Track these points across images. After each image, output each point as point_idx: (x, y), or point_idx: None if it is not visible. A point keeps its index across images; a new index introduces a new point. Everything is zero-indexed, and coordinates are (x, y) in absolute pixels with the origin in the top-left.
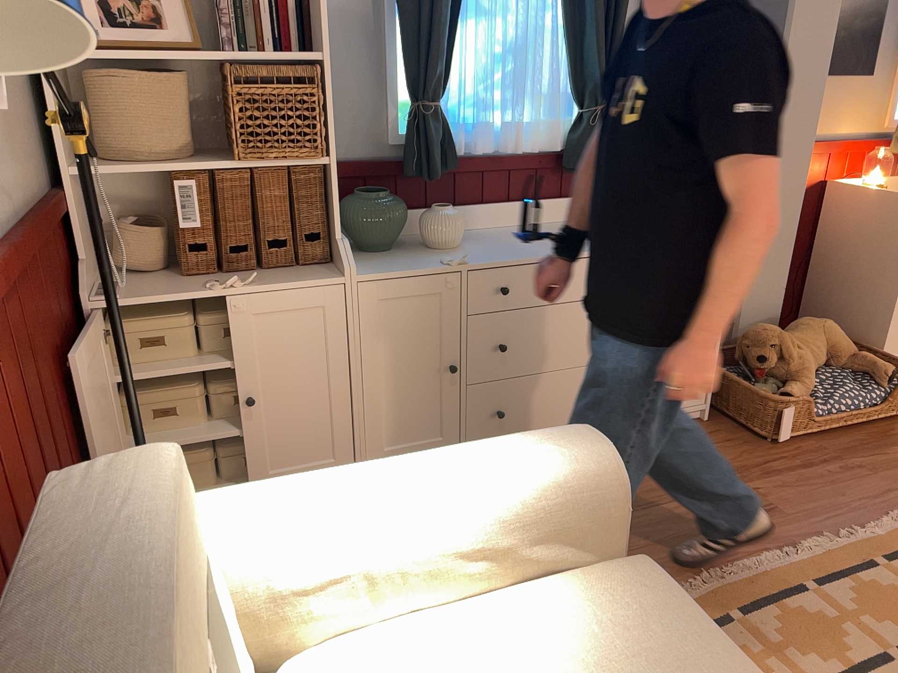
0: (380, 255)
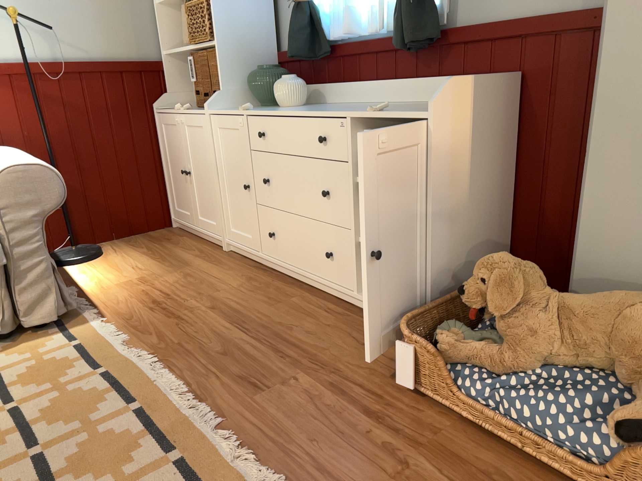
0: (254, 108)
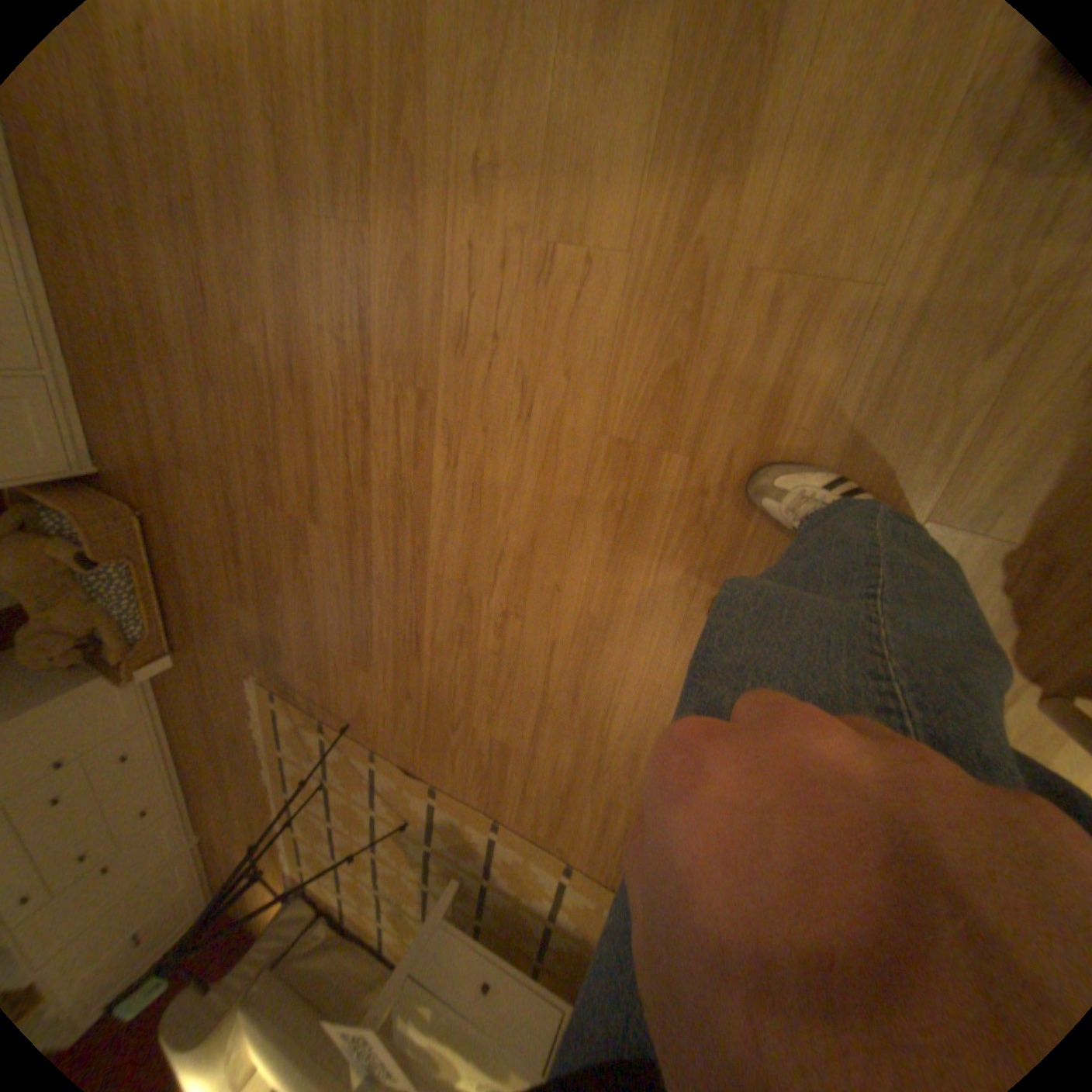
0: None
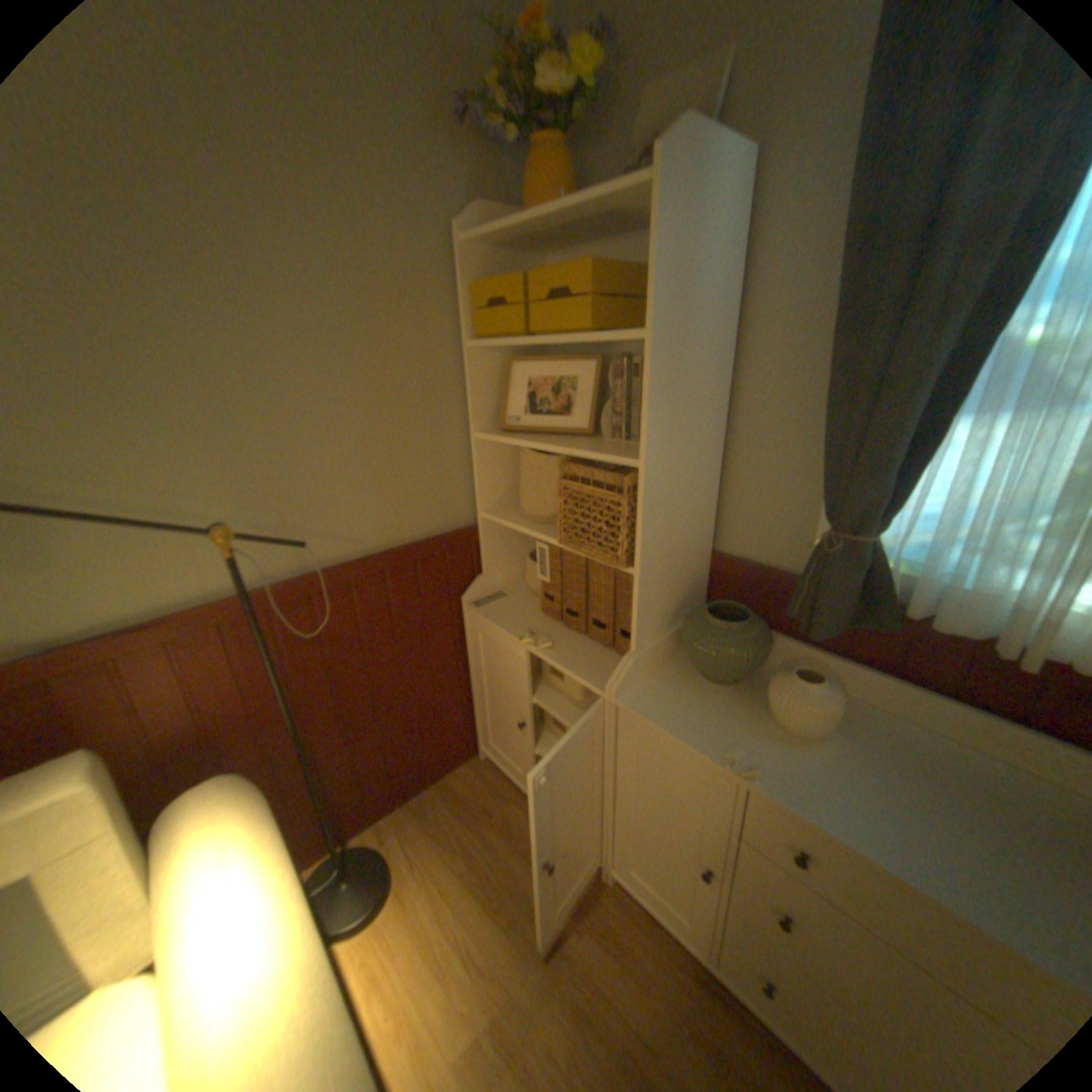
0: (701, 688)
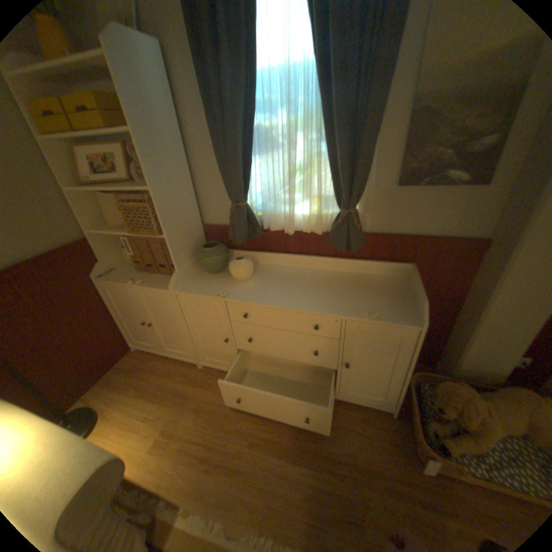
0: (208, 277)
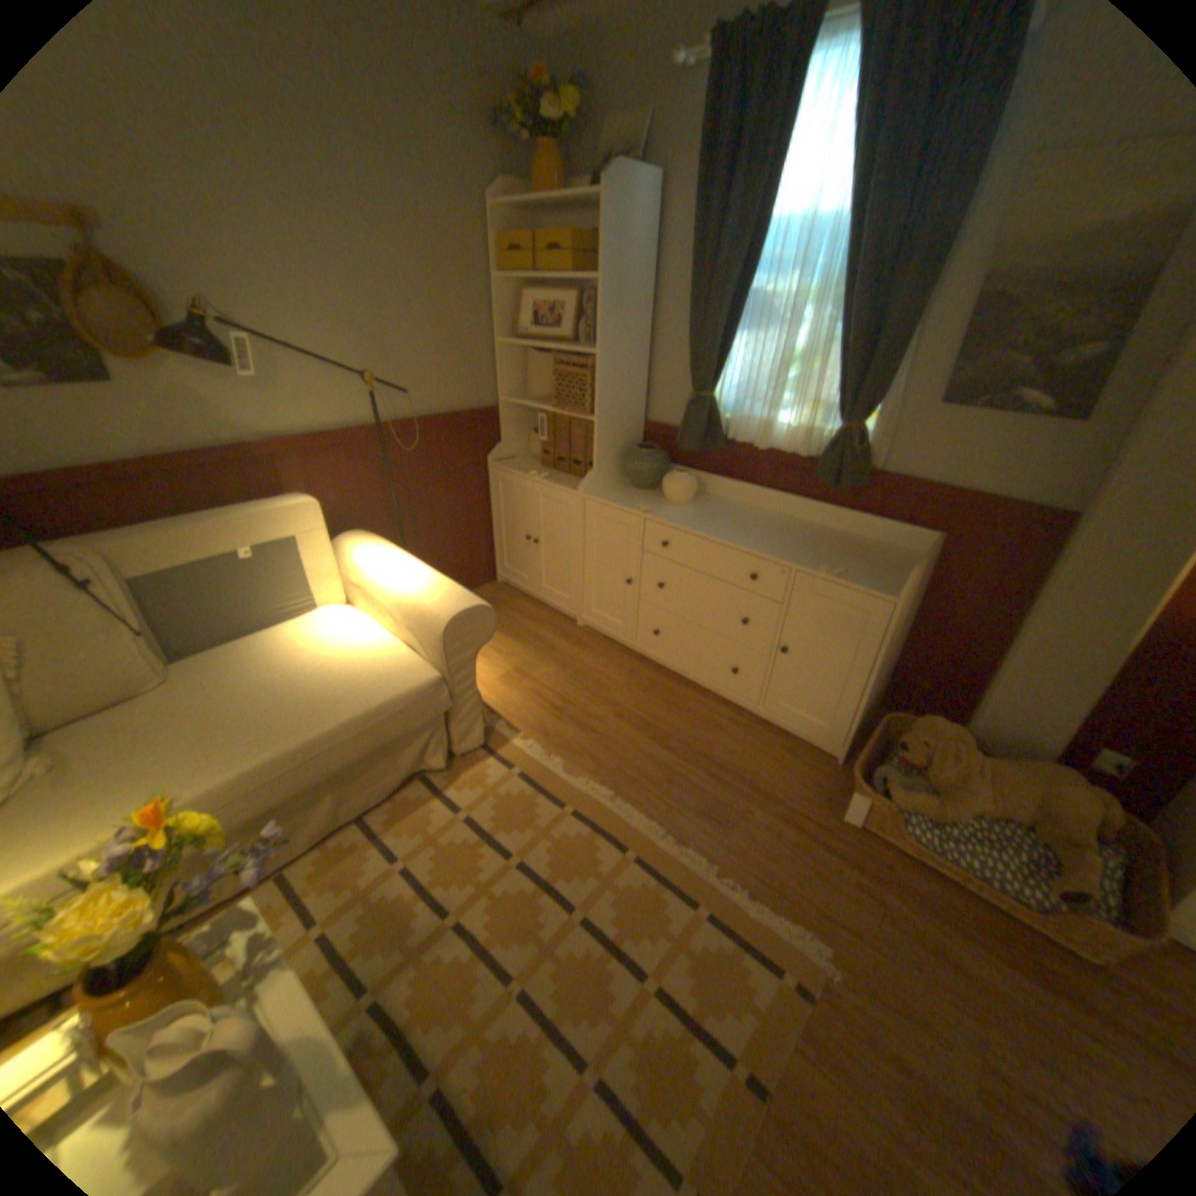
0: (630, 492)
